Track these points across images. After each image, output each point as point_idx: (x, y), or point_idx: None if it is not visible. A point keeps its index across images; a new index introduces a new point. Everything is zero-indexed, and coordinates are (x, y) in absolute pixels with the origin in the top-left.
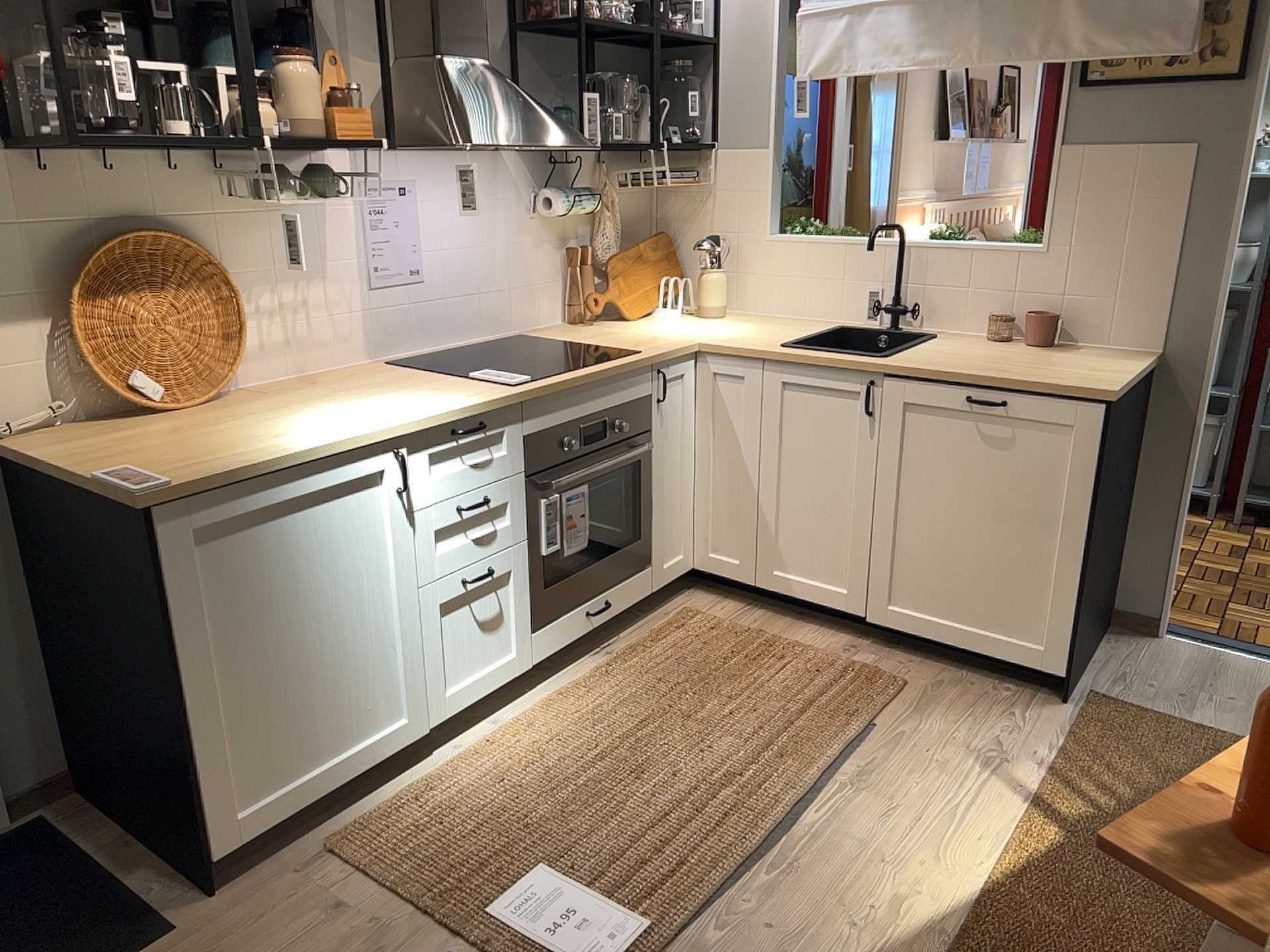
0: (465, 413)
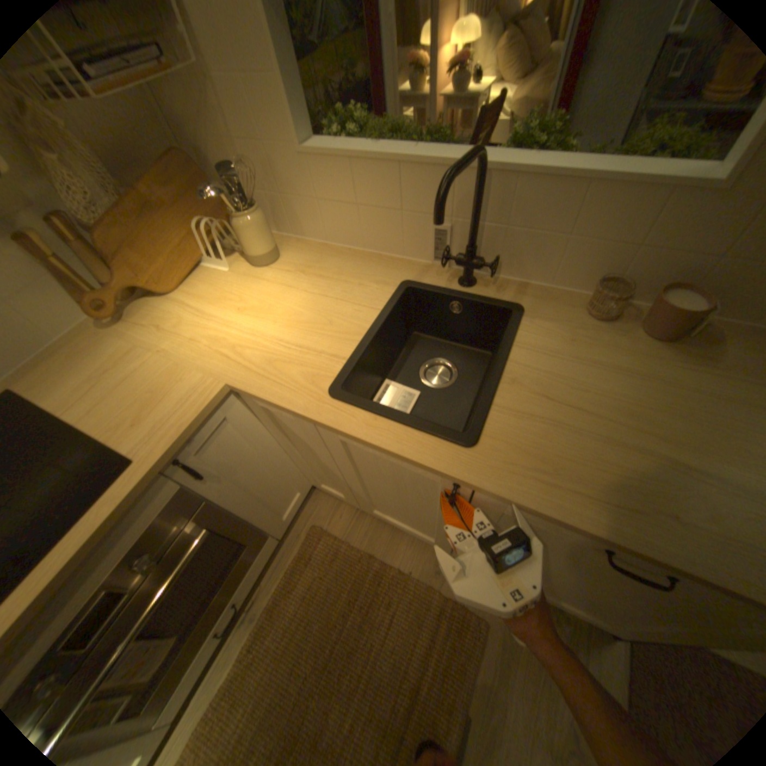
0: None
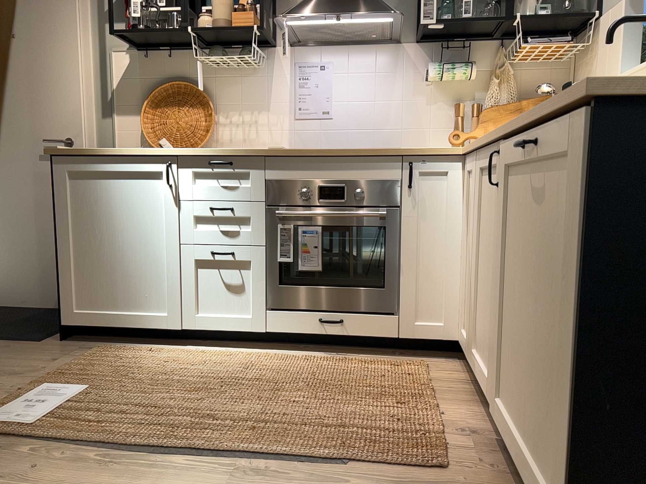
0: (214, 152)
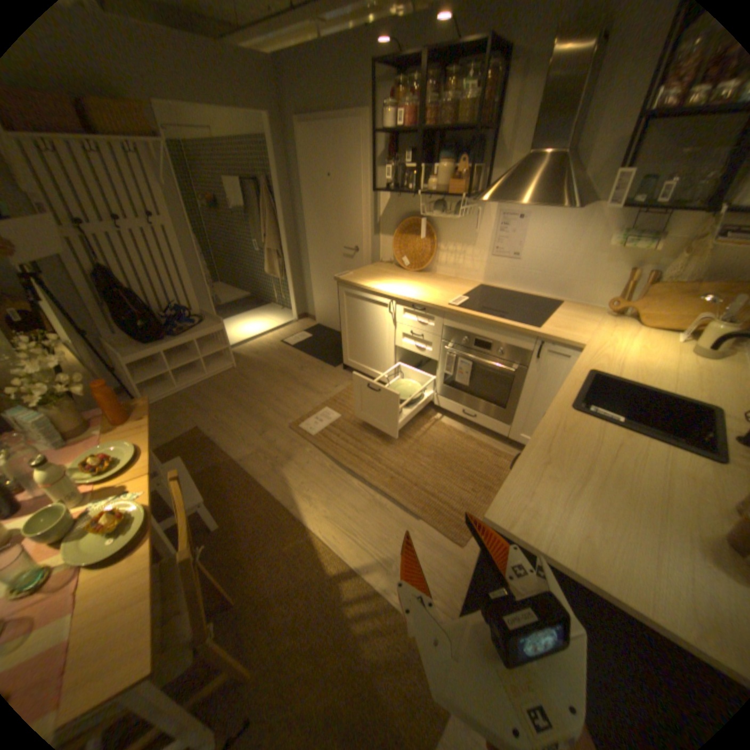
0: (415, 301)
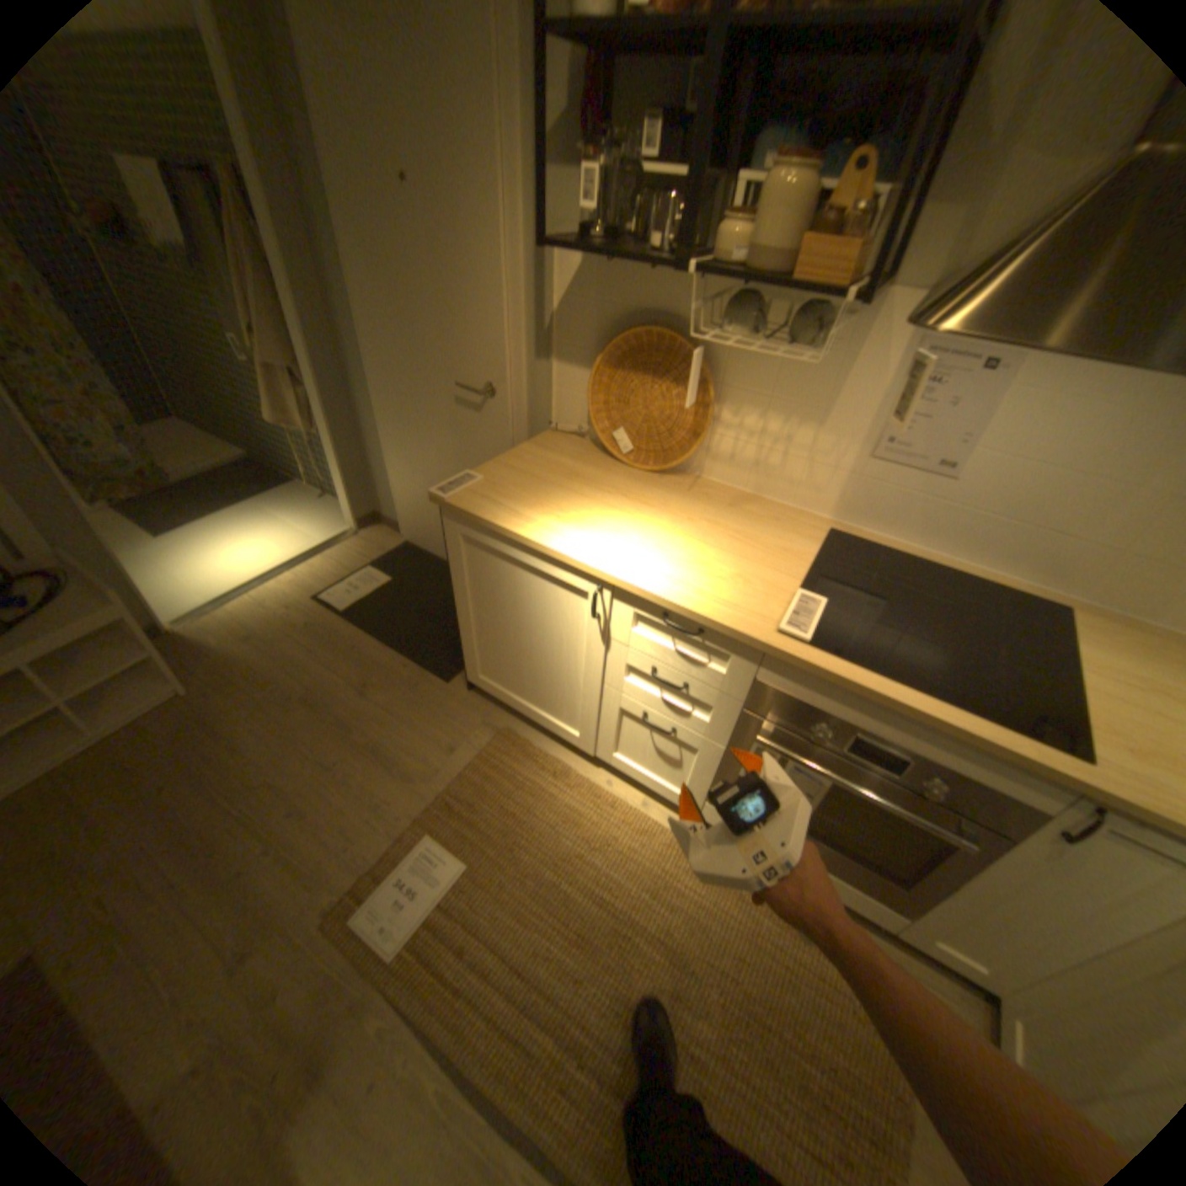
0: (676, 610)
